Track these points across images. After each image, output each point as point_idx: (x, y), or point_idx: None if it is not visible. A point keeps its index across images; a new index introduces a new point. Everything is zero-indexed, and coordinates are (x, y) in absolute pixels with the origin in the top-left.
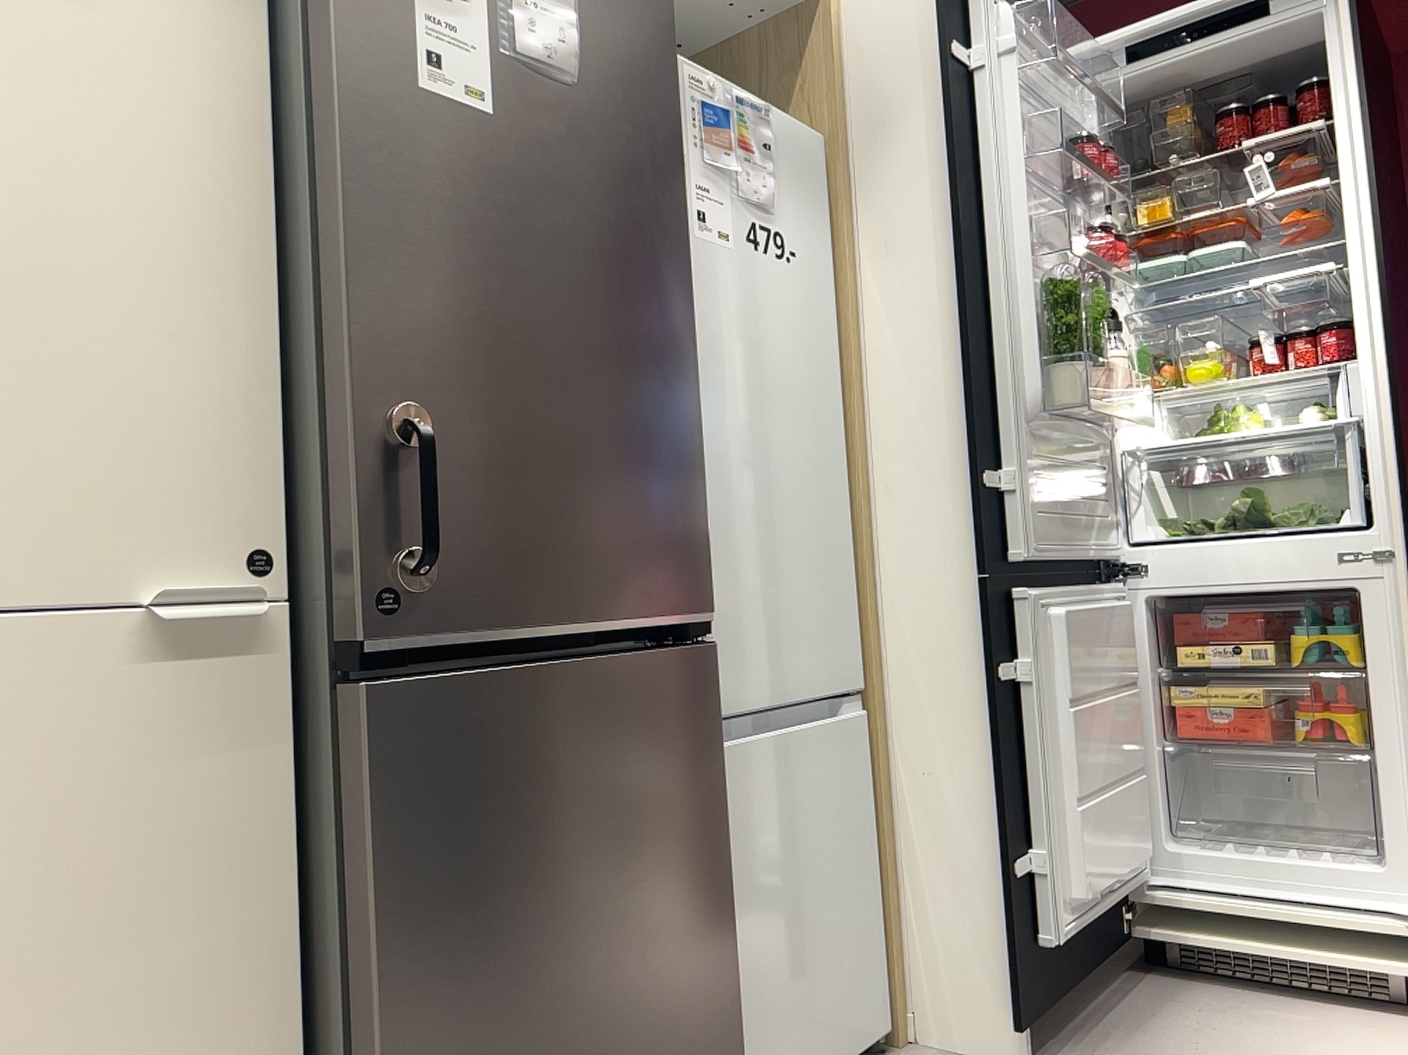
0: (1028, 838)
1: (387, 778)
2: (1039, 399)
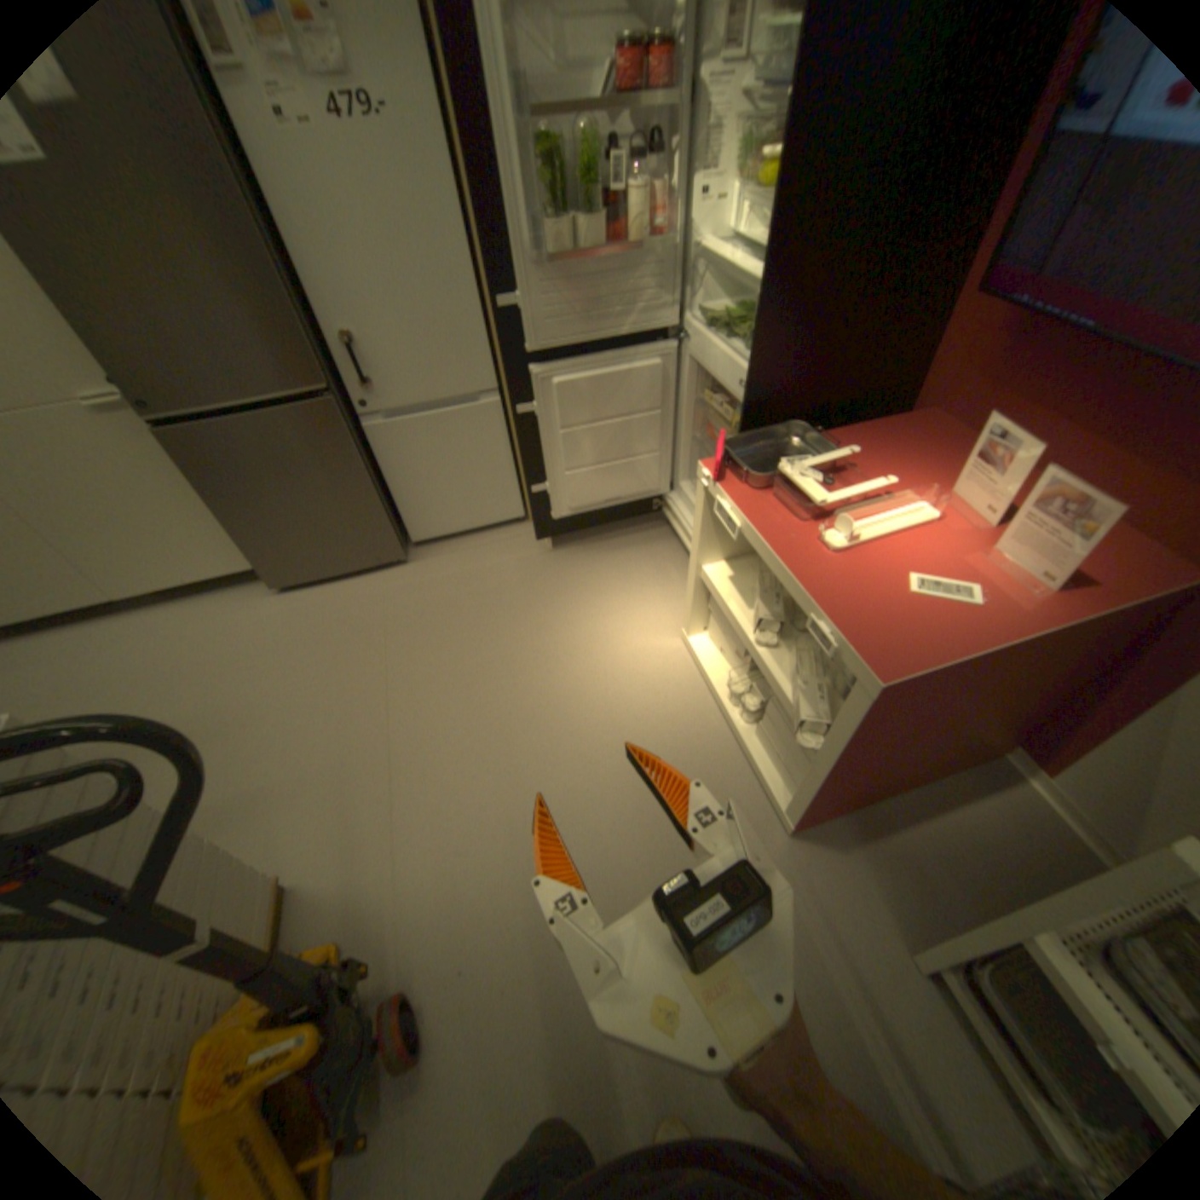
0: (543, 478)
1: (178, 455)
2: (529, 246)
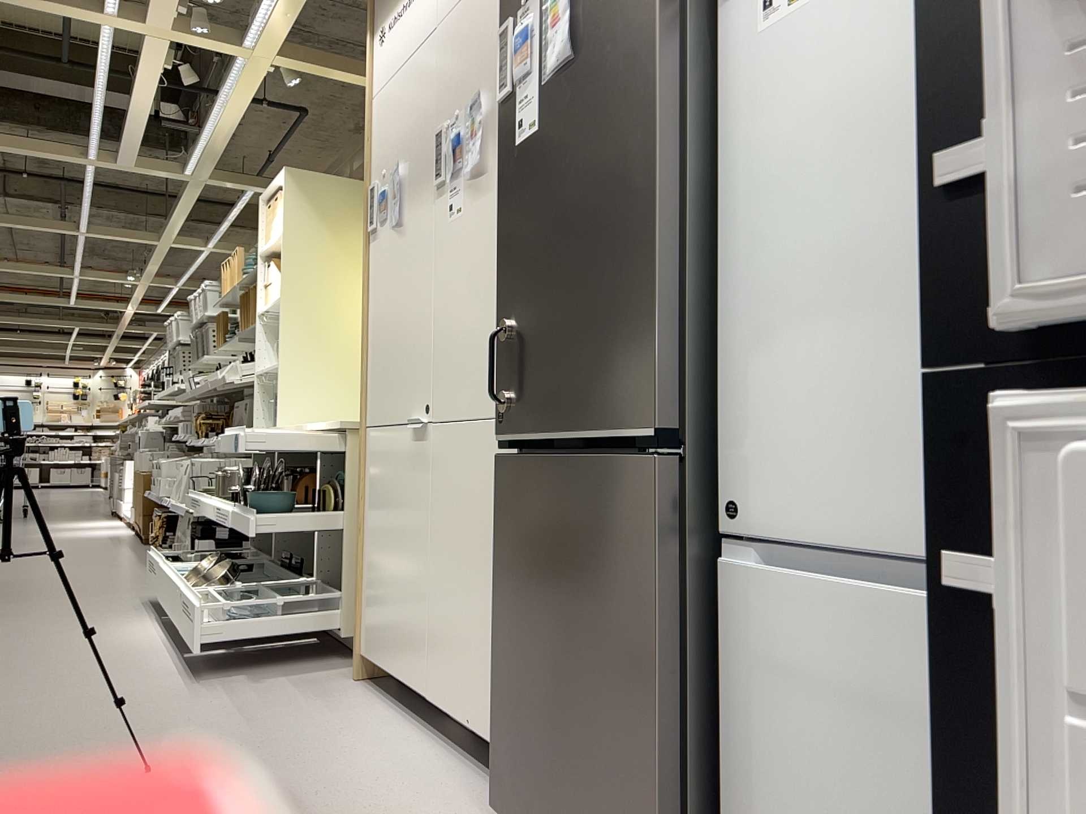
0: None
1: (499, 503)
2: None
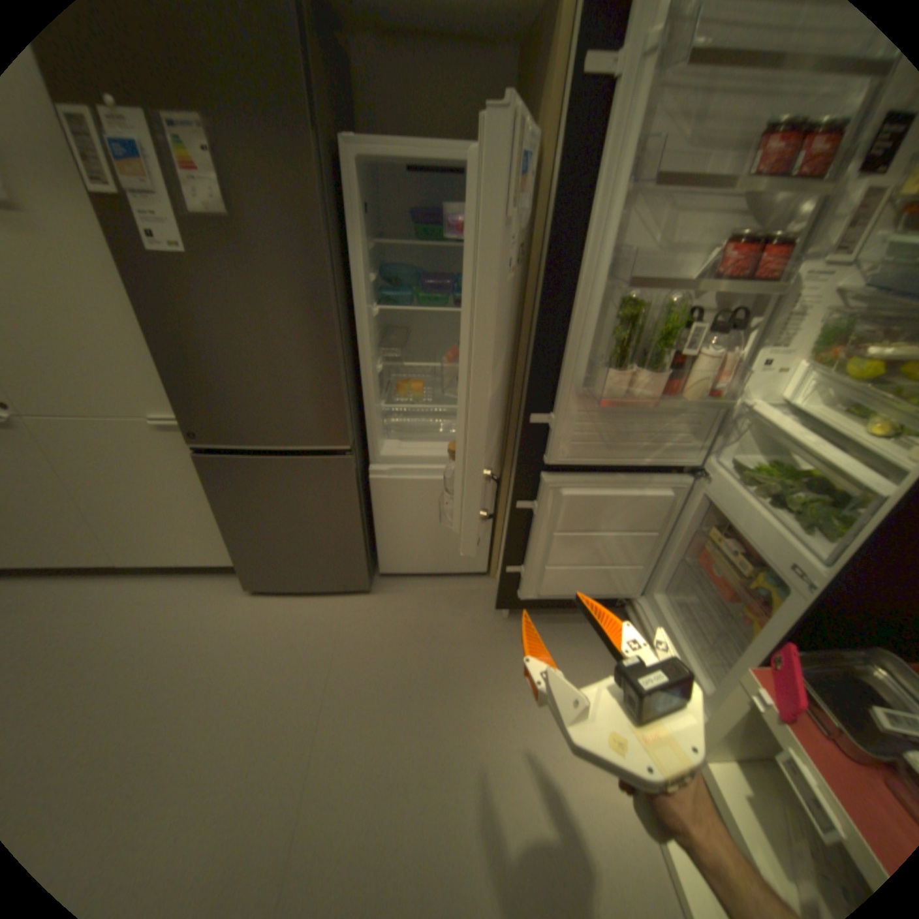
0: (520, 561)
1: (207, 476)
2: (581, 383)
